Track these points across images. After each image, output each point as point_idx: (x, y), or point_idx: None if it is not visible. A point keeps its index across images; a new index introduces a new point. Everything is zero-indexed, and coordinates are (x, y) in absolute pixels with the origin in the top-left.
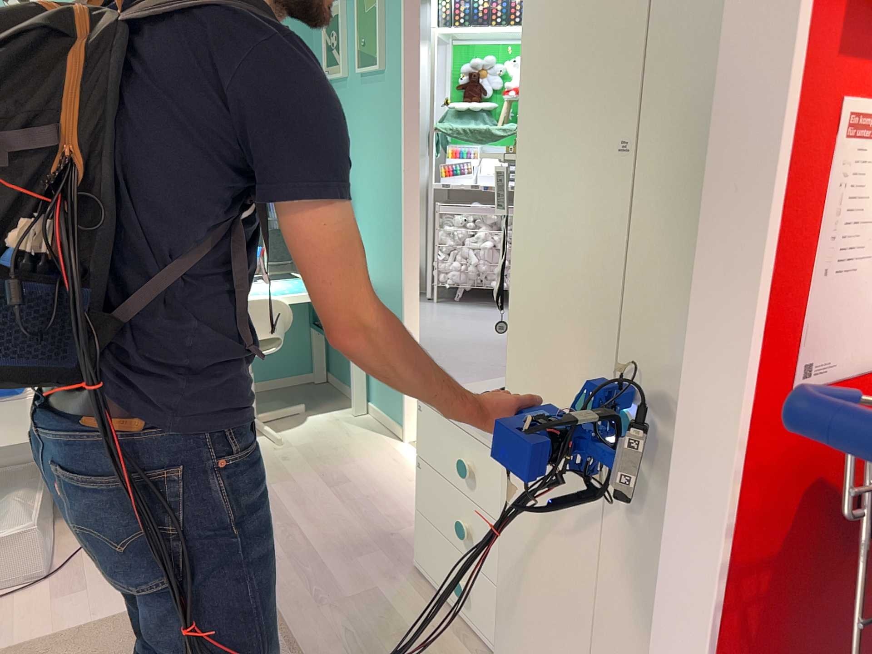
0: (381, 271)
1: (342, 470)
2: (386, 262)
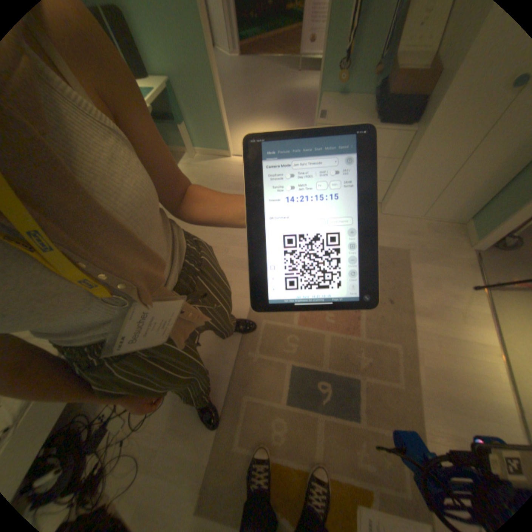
0: (181, 59)
1: (229, 181)
2: (185, 50)
